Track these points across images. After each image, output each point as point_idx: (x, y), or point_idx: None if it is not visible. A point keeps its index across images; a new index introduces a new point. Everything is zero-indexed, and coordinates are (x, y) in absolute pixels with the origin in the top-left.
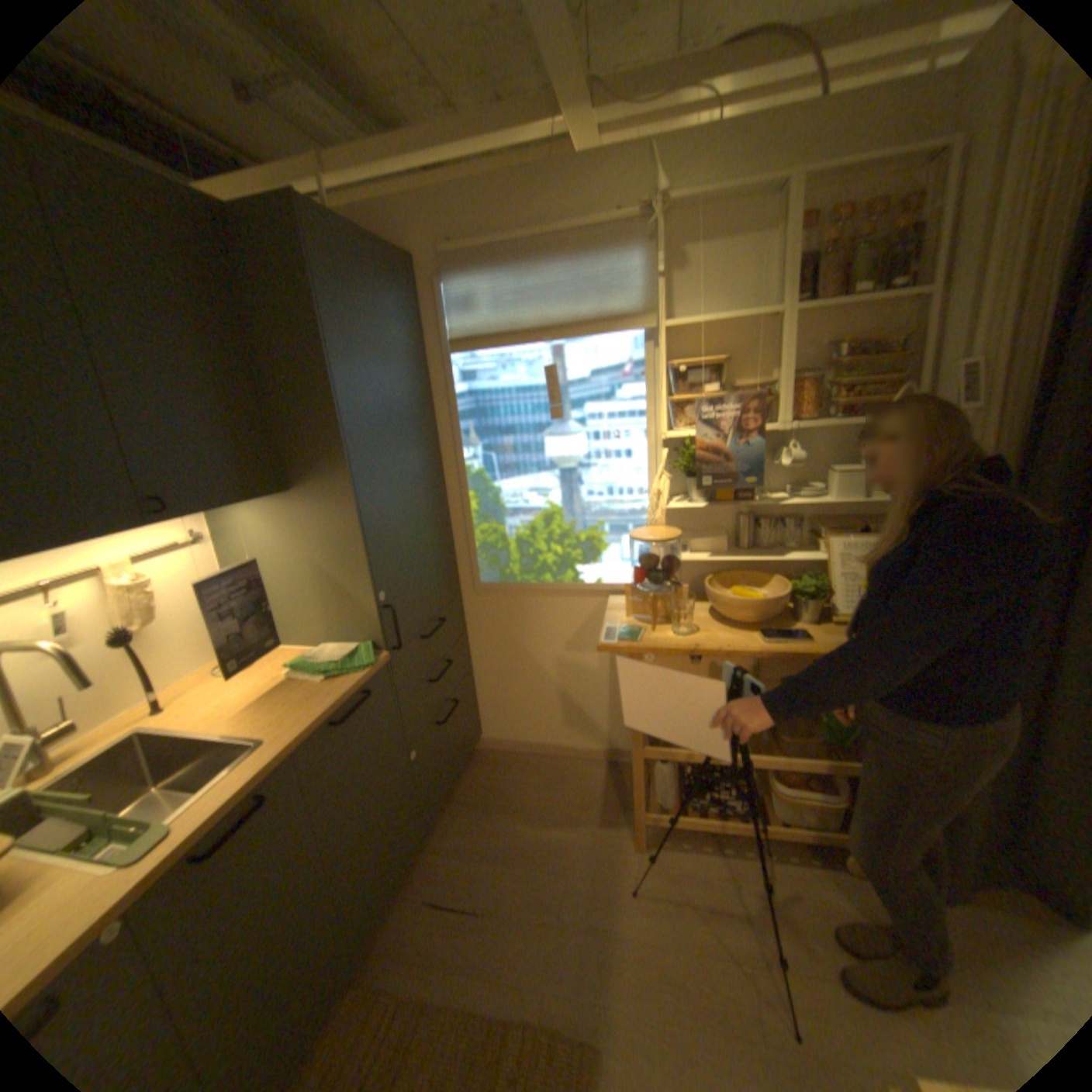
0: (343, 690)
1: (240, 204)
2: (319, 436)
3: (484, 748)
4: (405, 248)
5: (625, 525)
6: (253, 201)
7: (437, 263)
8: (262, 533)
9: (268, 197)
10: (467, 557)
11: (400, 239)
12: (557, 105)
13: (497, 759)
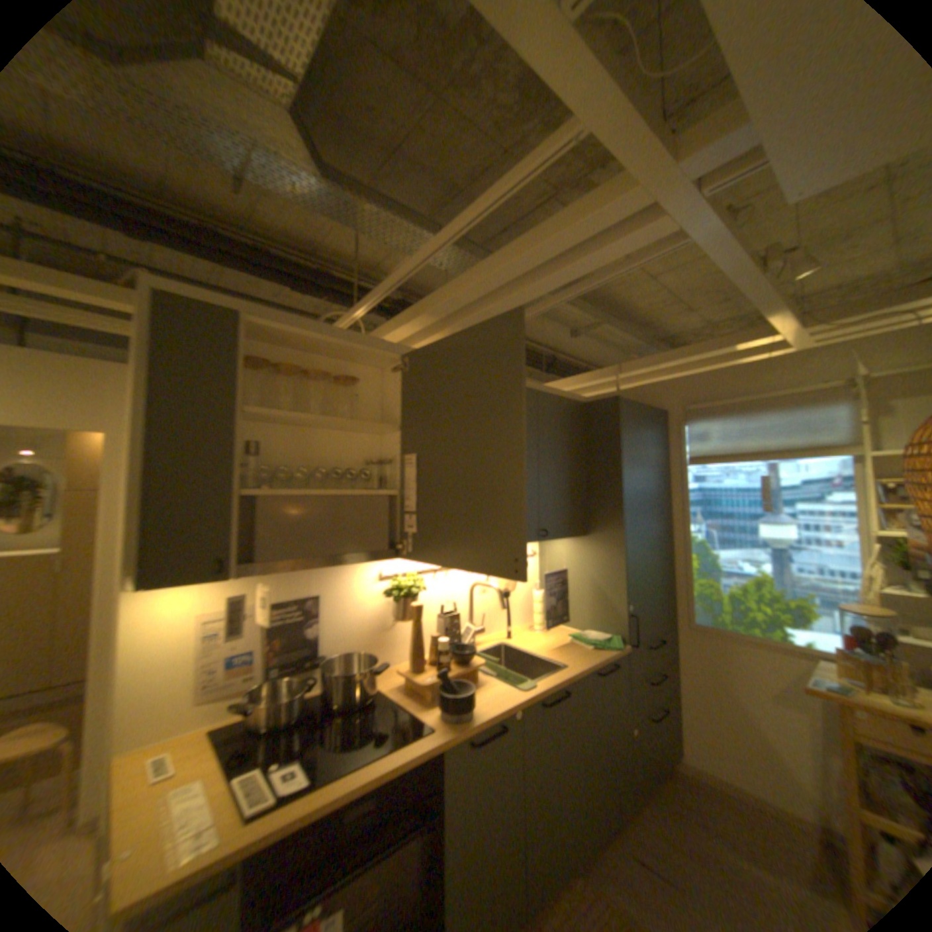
0: (605, 658)
1: (591, 402)
2: (610, 509)
3: (684, 773)
4: (663, 407)
5: (838, 602)
6: (598, 401)
7: (683, 414)
8: (565, 557)
9: (606, 399)
10: (685, 602)
11: (660, 402)
12: (775, 329)
13: (697, 787)
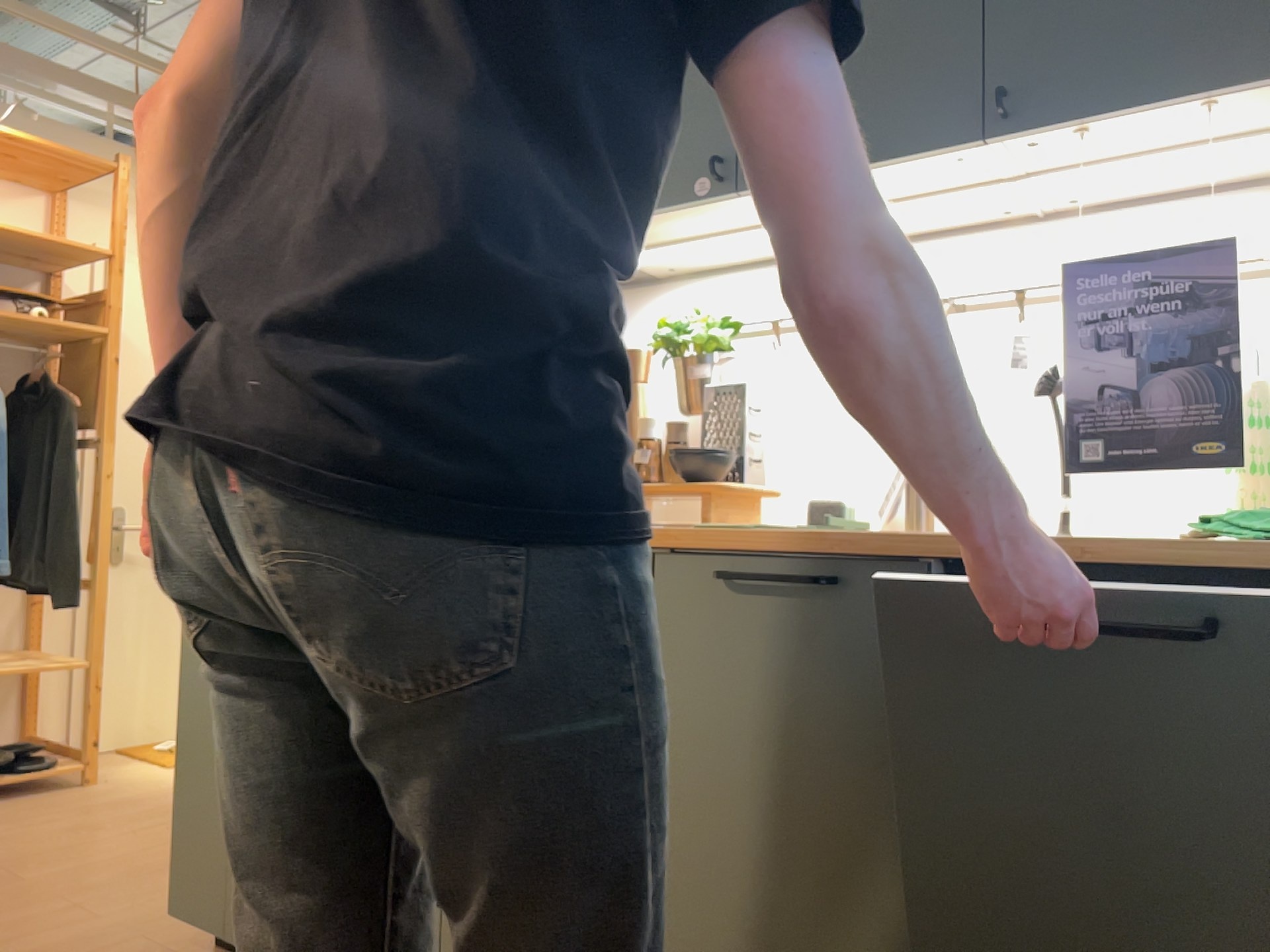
0: (1171, 553)
1: None
2: None
3: None
4: None
5: None
6: None
7: None
8: None
9: None
10: None
11: None
12: None
13: None
